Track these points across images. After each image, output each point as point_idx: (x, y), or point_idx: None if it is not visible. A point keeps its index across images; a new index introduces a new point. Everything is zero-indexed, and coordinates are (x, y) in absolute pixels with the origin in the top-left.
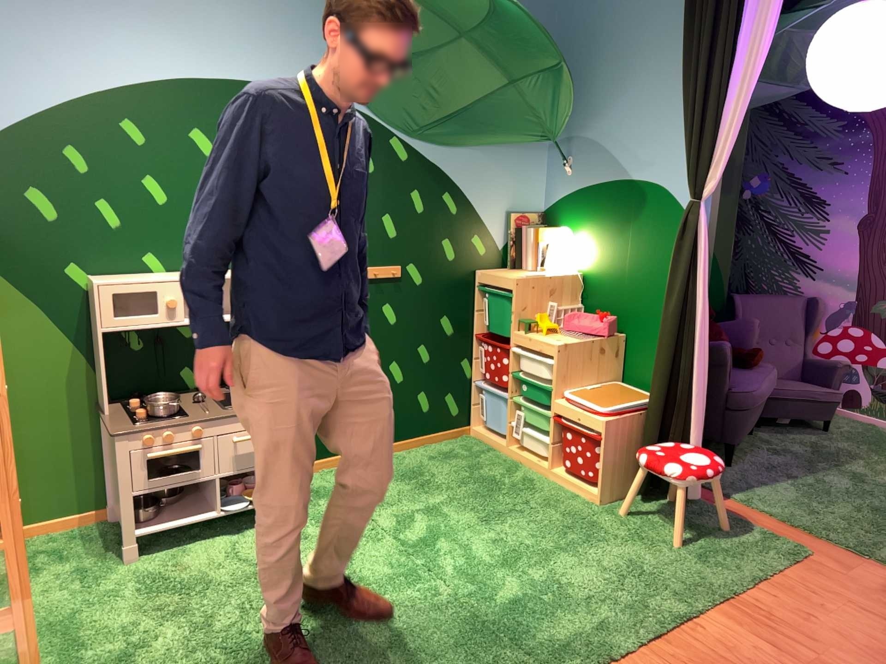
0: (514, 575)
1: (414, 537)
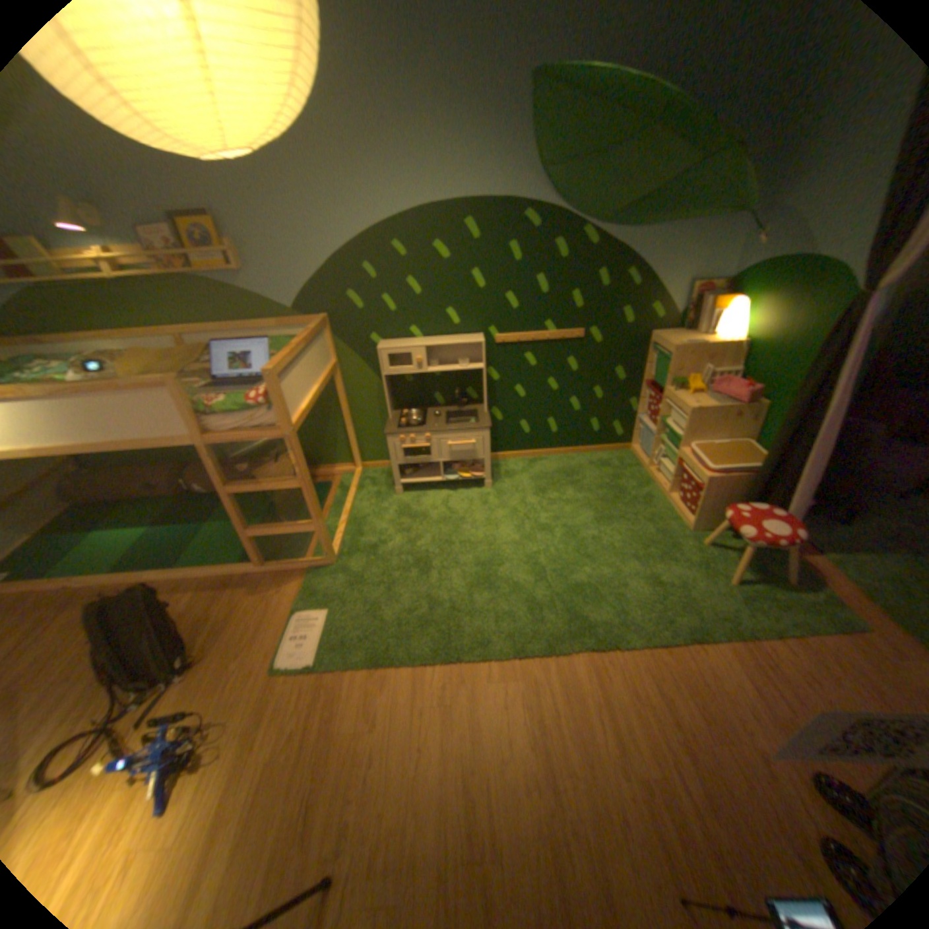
0: (591, 566)
1: (545, 520)
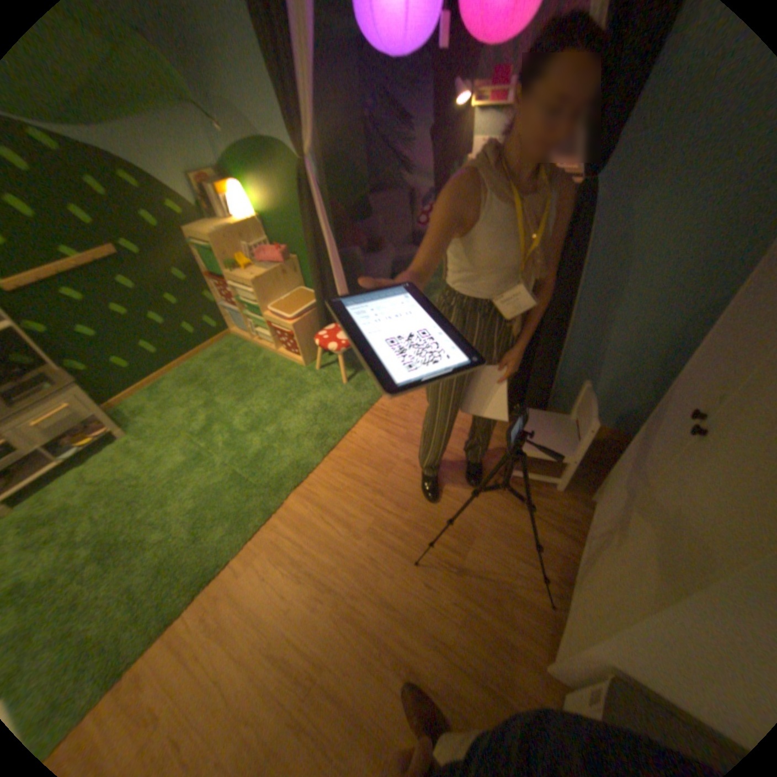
0: (256, 435)
1: (197, 427)
